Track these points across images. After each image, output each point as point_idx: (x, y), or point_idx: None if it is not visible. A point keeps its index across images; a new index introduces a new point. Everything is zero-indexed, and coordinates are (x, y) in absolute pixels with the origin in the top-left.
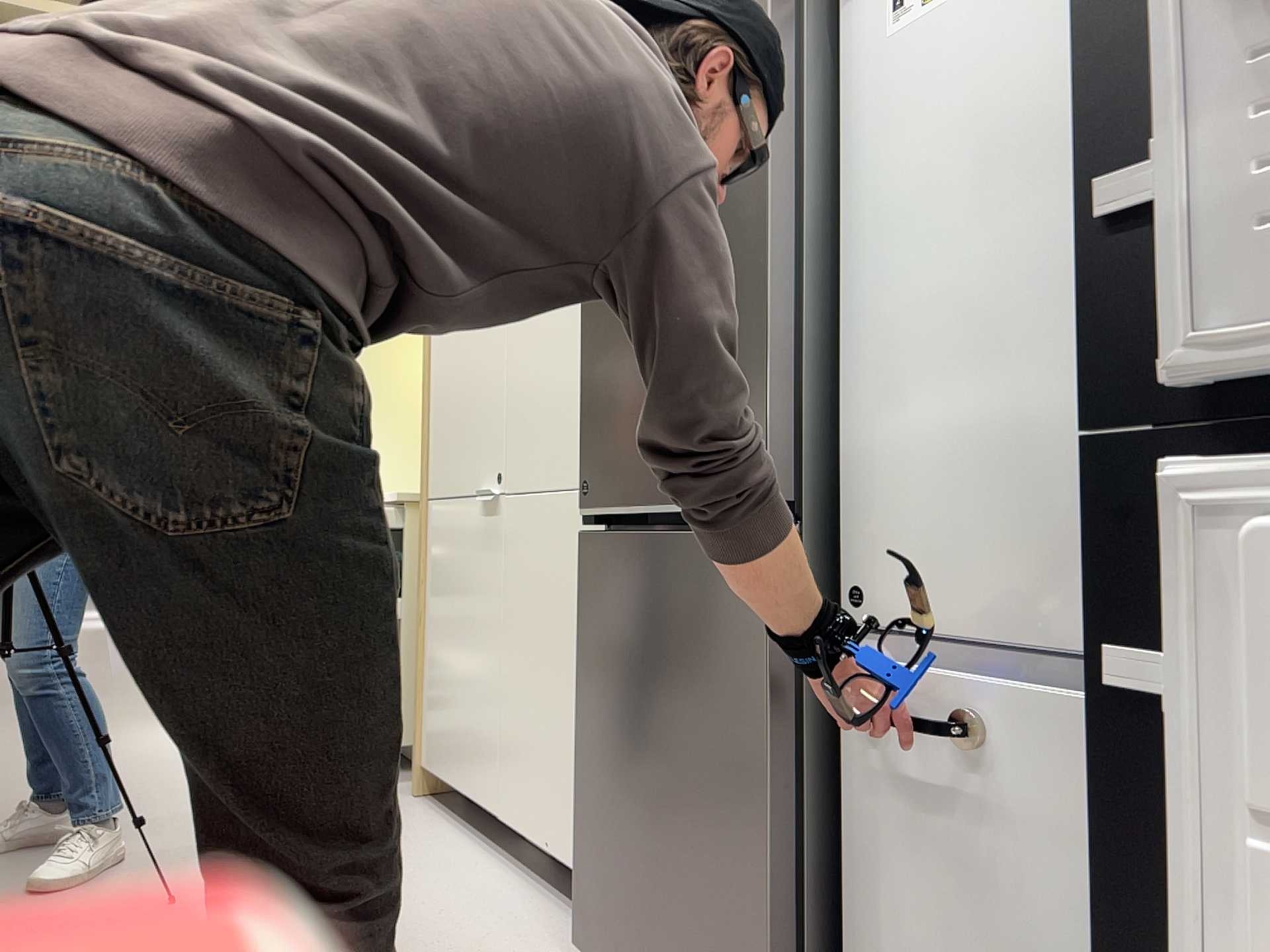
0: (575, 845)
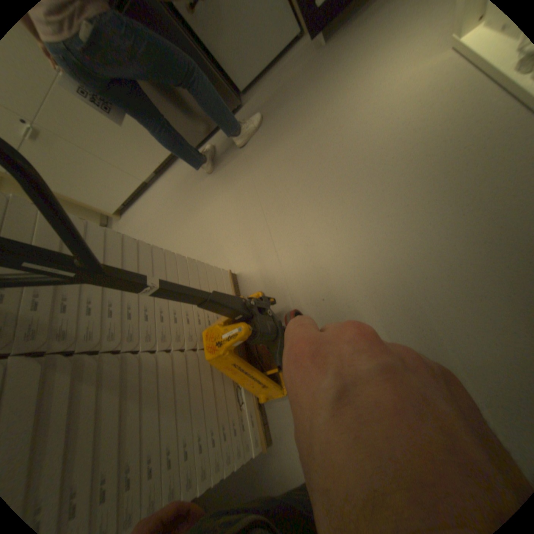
0: (163, 150)
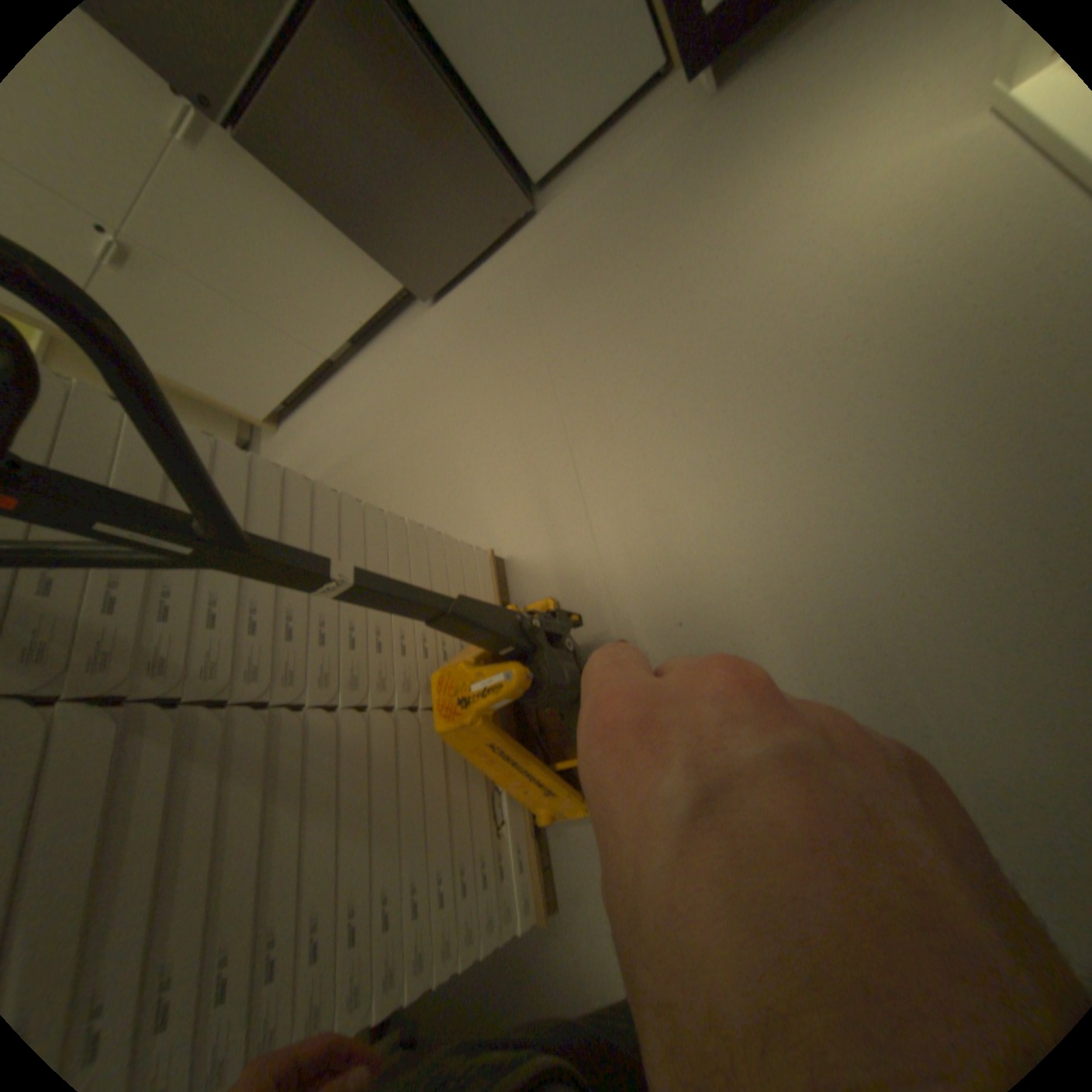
0: (370, 298)
